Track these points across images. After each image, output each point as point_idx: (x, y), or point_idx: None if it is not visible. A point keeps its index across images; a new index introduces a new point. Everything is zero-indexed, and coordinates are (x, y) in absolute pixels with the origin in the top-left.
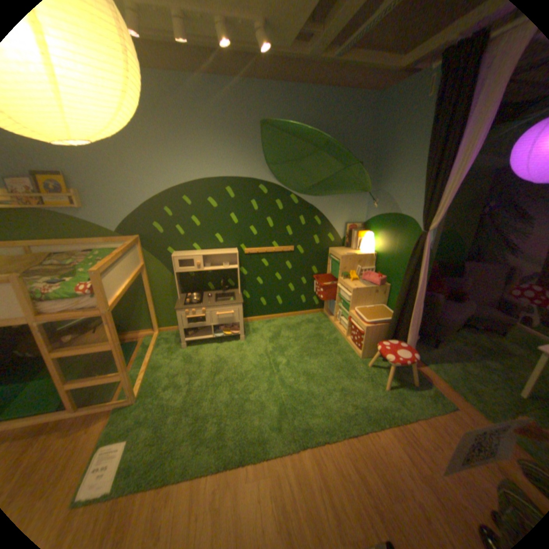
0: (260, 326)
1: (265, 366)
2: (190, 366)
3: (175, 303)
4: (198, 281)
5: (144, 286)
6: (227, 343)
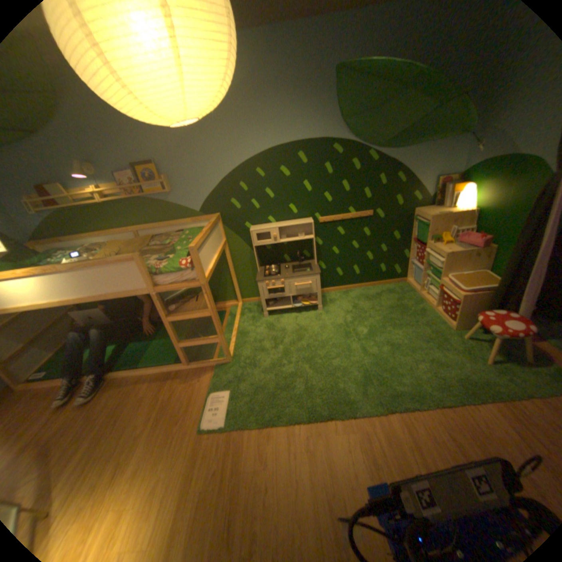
0: (336, 297)
1: (345, 334)
2: (274, 332)
3: (254, 276)
4: (274, 254)
5: (227, 261)
6: (306, 312)
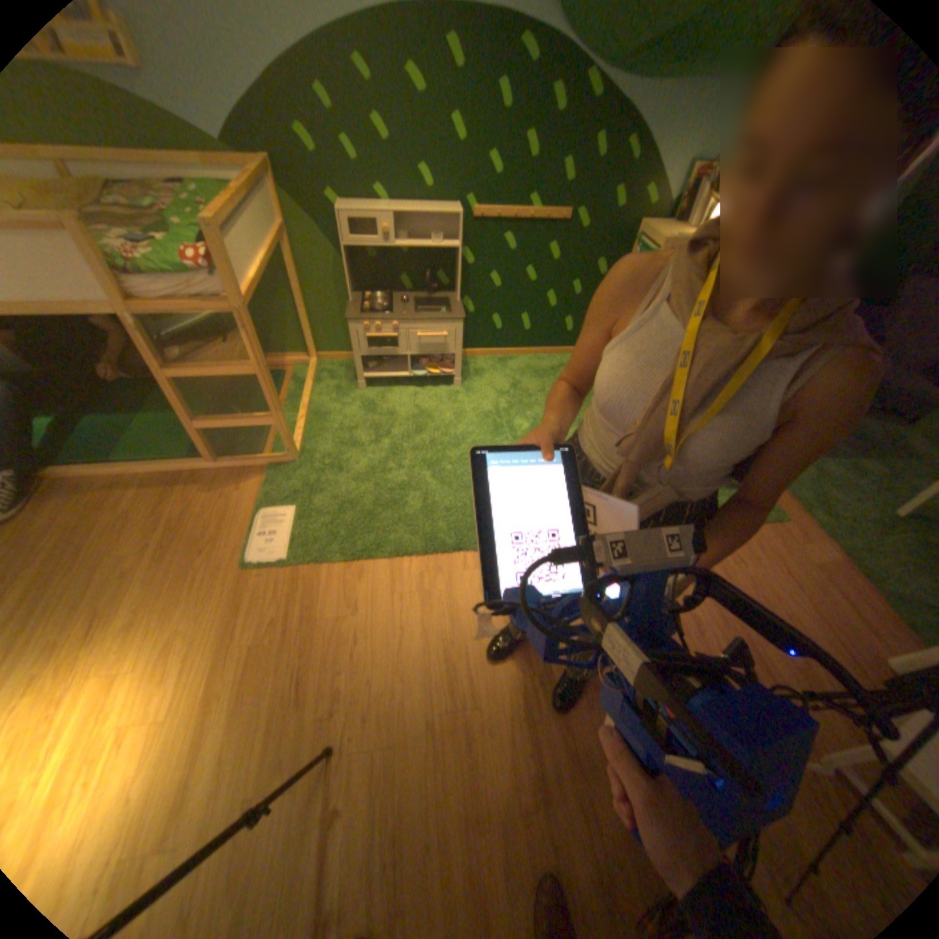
0: (486, 367)
1: (494, 429)
2: (375, 417)
3: (341, 310)
4: (382, 270)
5: (287, 271)
6: (432, 388)
